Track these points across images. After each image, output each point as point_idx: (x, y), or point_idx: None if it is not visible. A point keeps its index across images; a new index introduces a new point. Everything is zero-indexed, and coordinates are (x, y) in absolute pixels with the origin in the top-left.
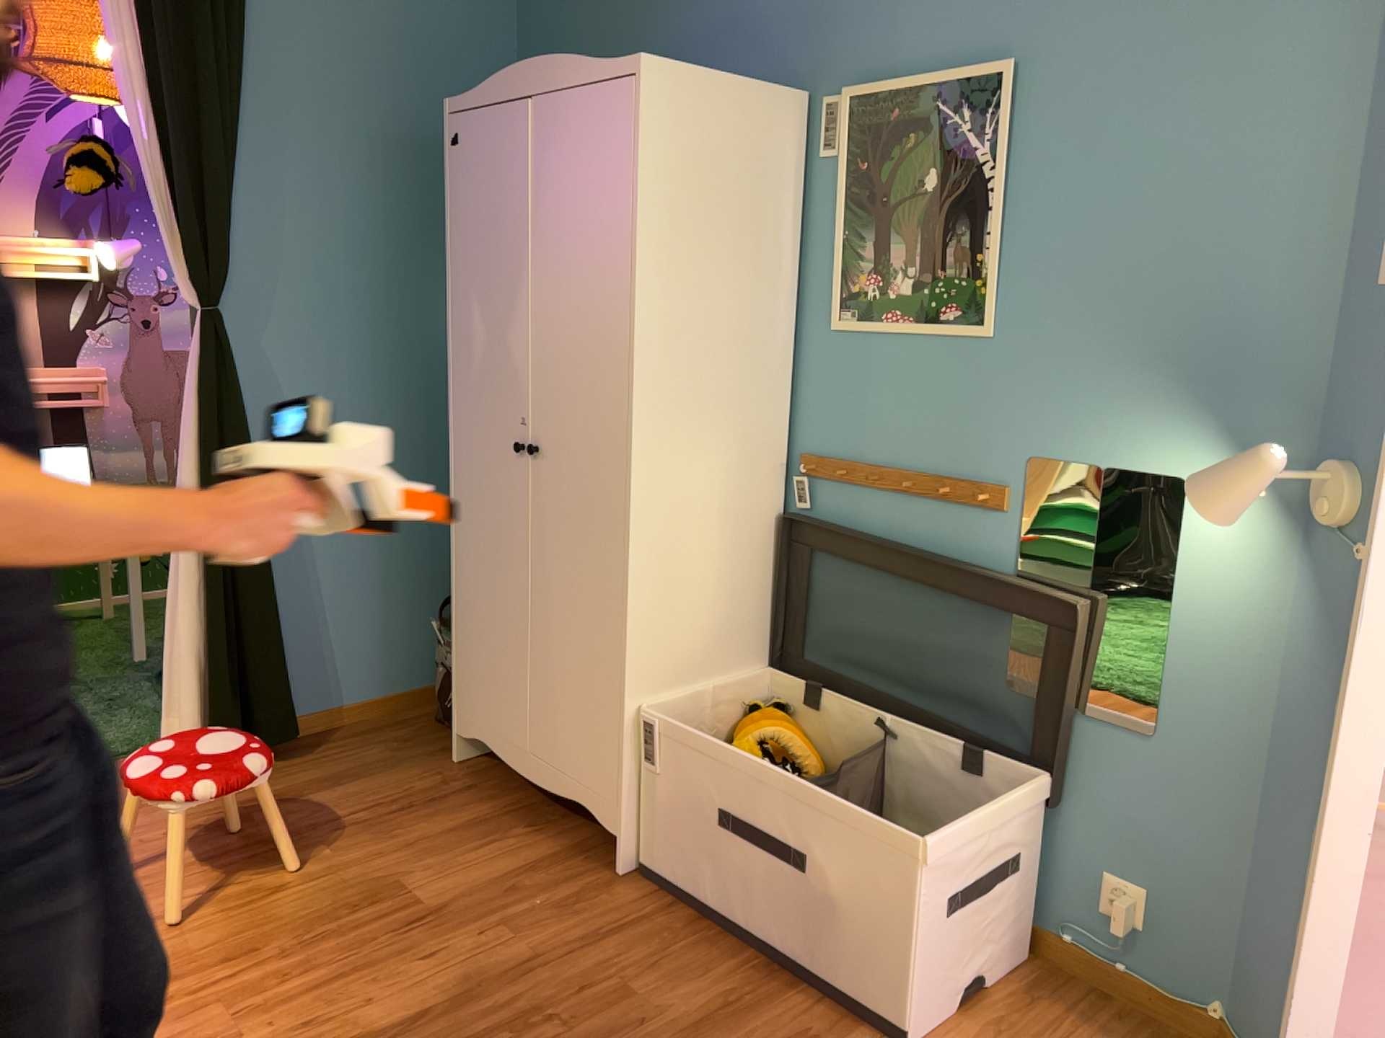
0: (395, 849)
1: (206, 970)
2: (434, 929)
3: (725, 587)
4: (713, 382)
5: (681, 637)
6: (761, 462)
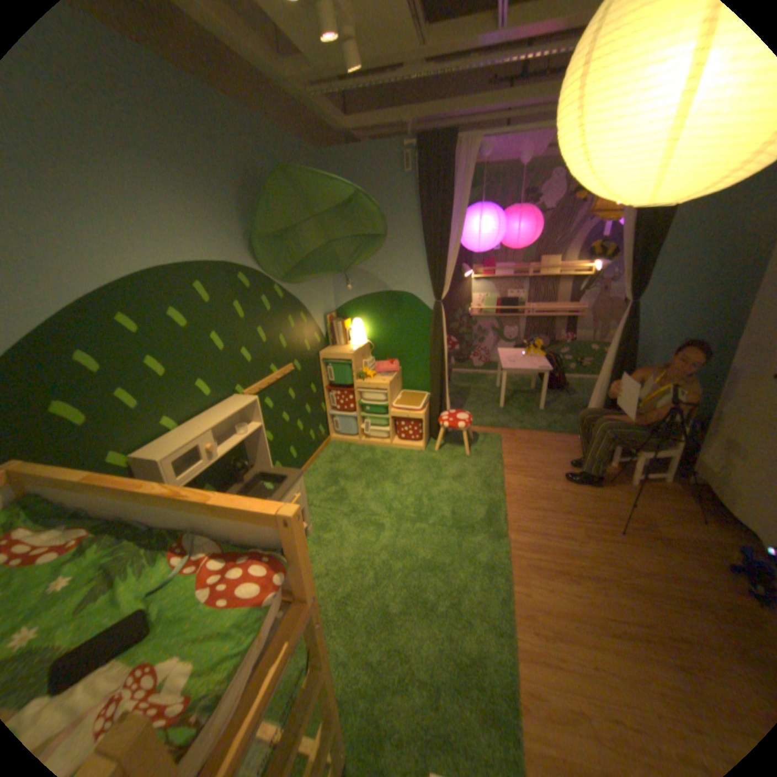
0: (655, 508)
1: (580, 517)
2: (665, 547)
3: None
4: None
5: None
6: None
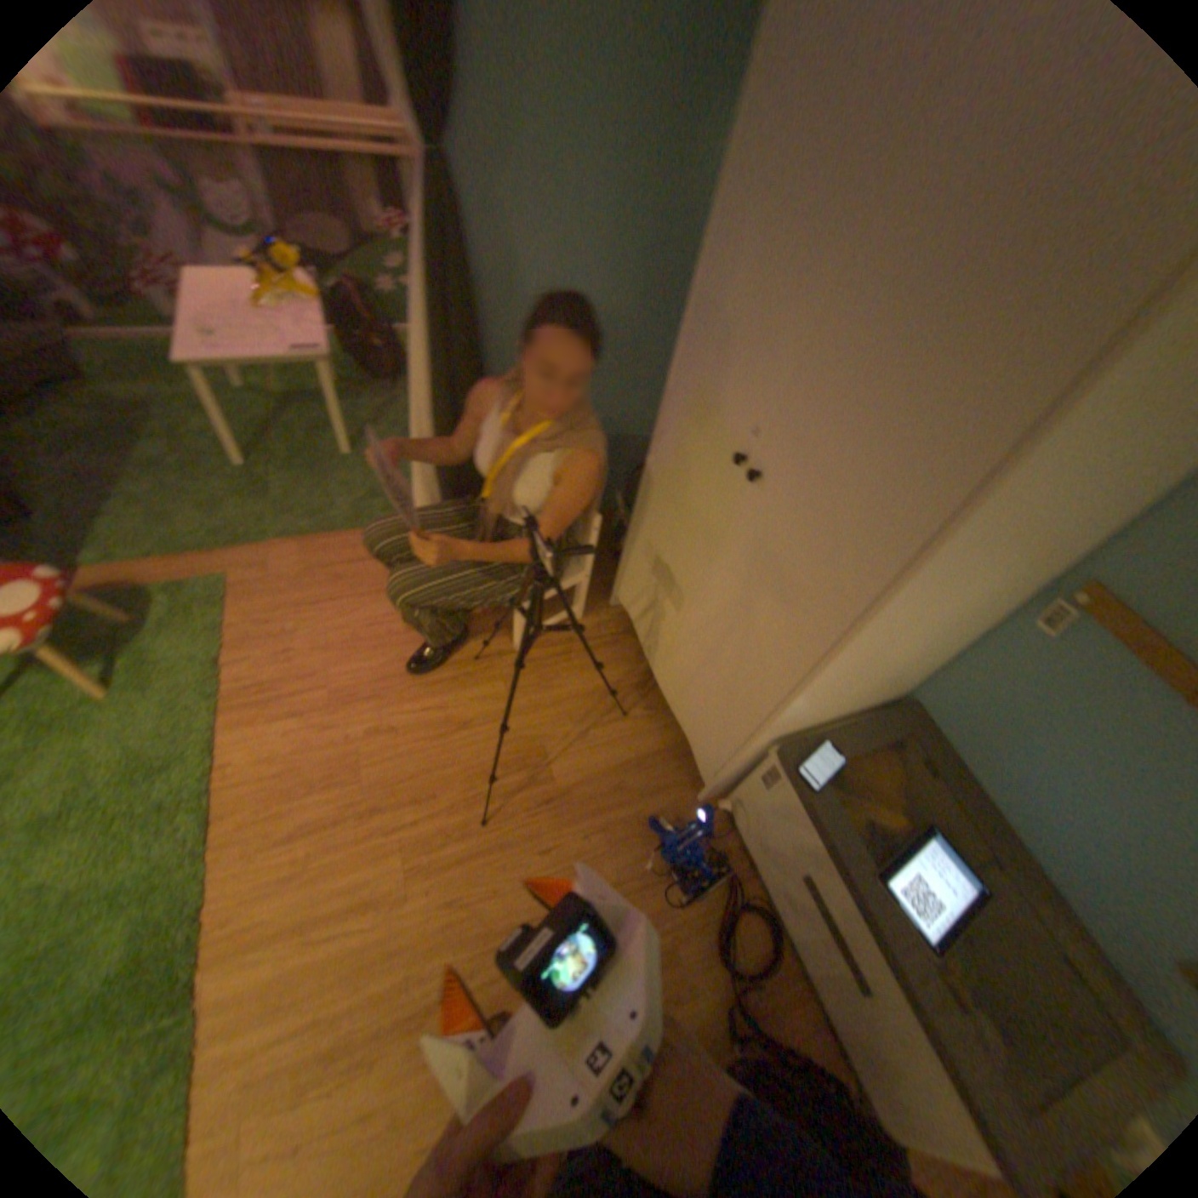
0: (550, 707)
1: (400, 811)
2: (556, 819)
3: (900, 675)
4: (1062, 522)
5: (829, 711)
6: (1034, 585)
